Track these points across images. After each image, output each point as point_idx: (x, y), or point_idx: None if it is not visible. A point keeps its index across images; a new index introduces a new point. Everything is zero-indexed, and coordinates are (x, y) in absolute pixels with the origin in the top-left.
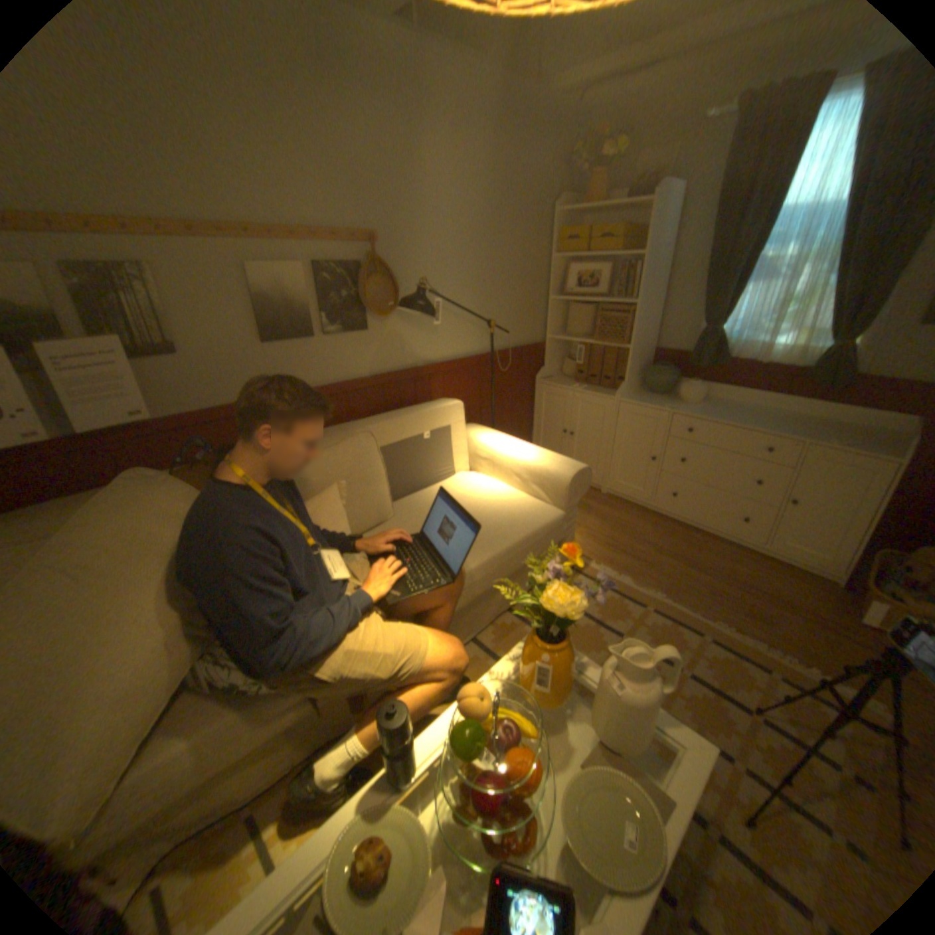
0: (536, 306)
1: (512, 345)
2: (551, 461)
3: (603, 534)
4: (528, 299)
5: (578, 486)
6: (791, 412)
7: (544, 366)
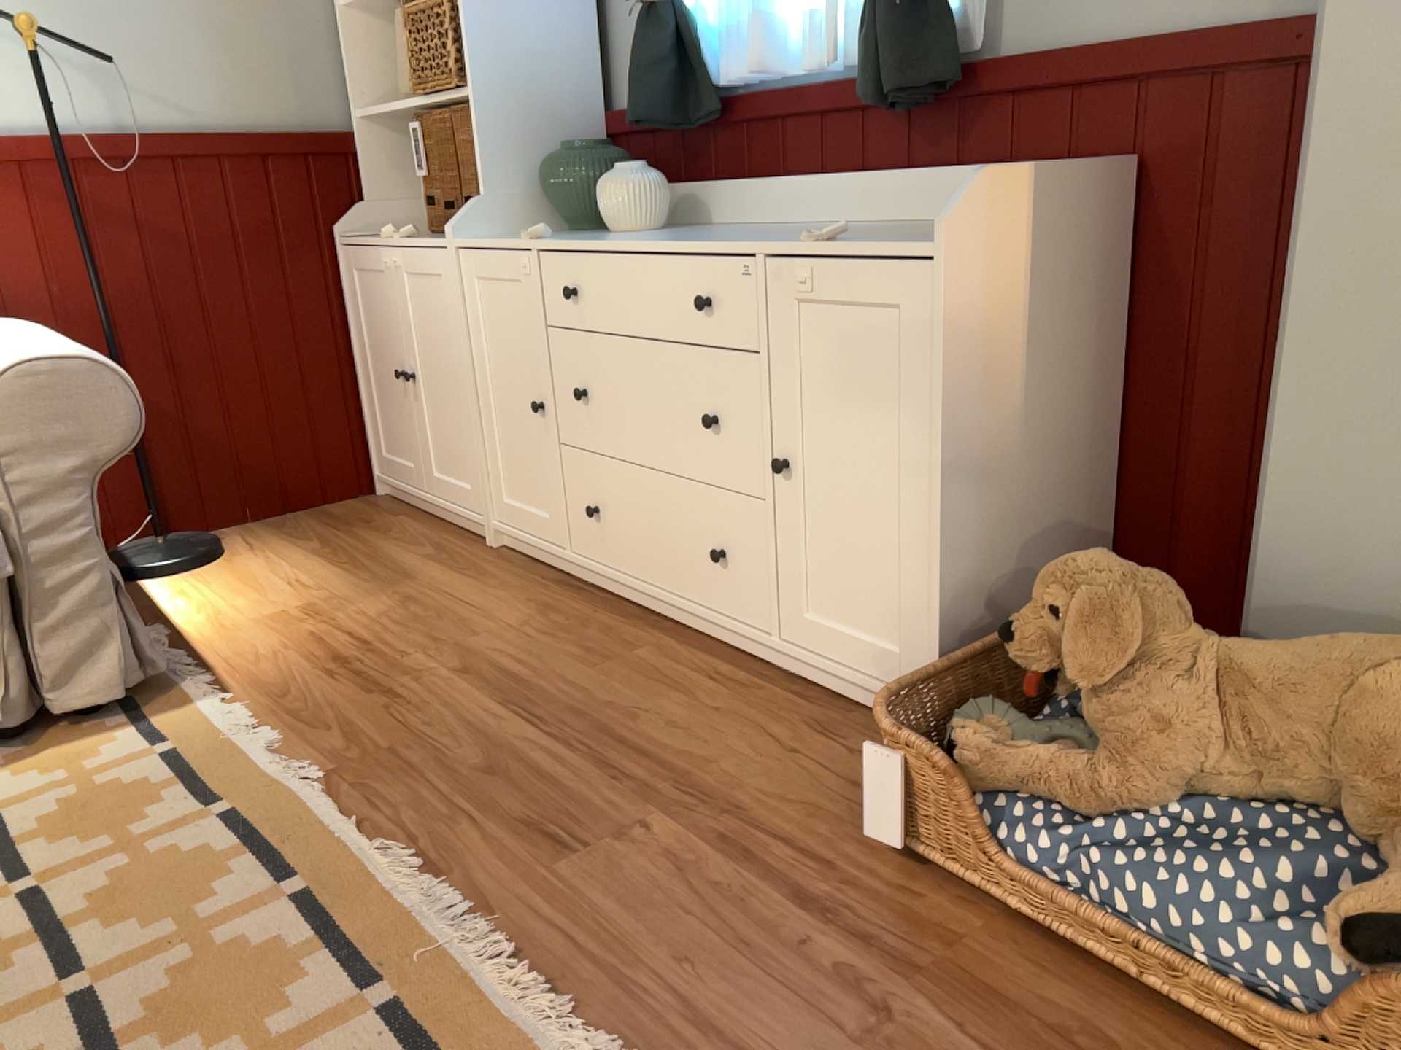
0: (301, 28)
1: (220, 129)
2: (14, 354)
3: (356, 634)
4: (259, 5)
5: (48, 416)
6: (865, 223)
7: (367, 202)
